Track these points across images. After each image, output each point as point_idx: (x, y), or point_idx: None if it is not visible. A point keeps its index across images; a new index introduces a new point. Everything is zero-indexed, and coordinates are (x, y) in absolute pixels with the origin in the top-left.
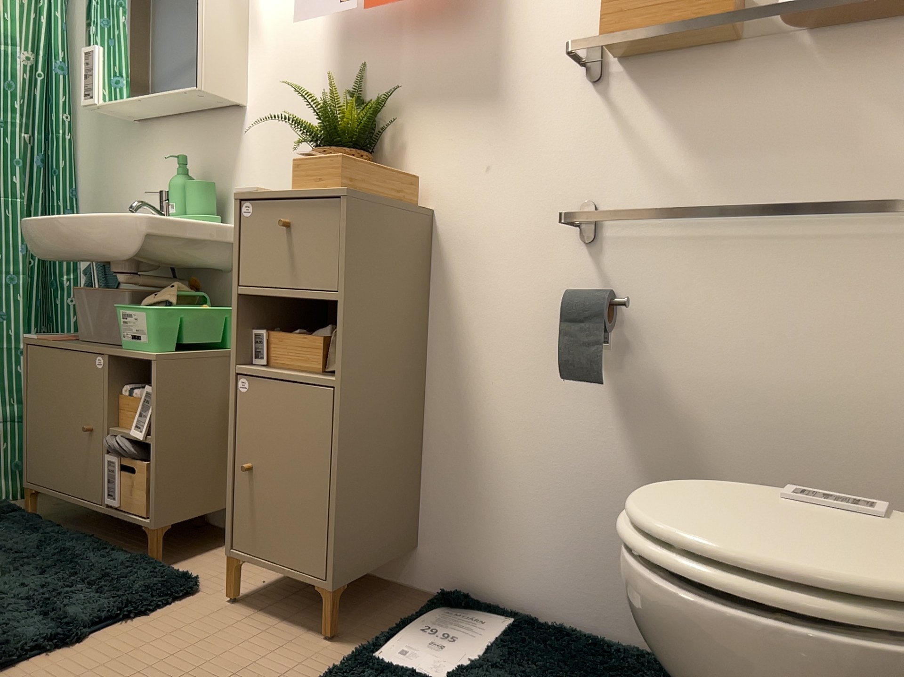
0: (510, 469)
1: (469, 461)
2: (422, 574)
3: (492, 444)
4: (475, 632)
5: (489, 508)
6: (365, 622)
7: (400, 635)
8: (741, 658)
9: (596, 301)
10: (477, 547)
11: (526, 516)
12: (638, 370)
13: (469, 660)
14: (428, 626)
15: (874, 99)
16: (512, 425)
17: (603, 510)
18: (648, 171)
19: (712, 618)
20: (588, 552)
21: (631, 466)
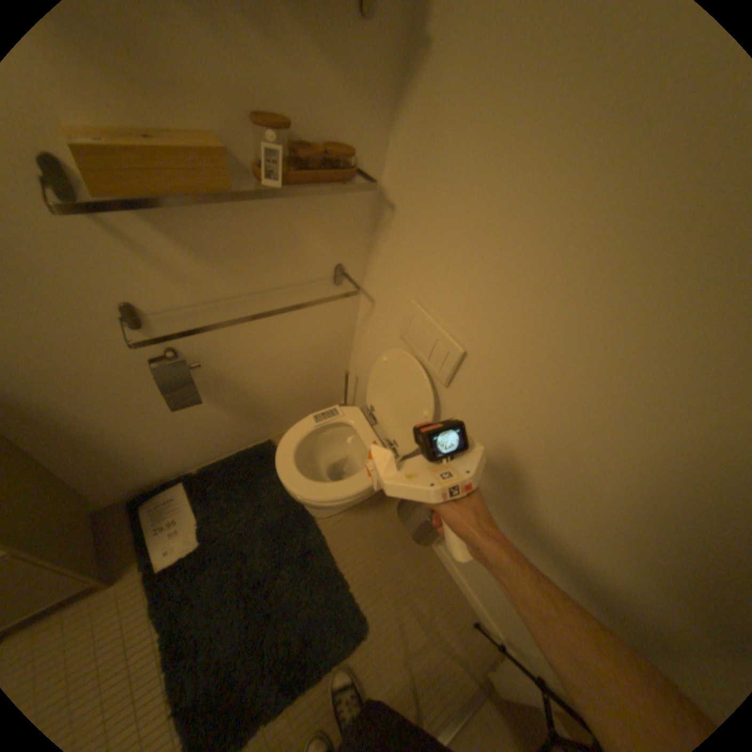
0: (138, 443)
1: (102, 455)
2: (100, 503)
3: (117, 441)
4: (176, 508)
5: (133, 461)
6: (108, 556)
7: (148, 548)
8: (349, 503)
9: (183, 376)
10: (134, 475)
11: (160, 451)
12: (204, 374)
13: (192, 524)
14: (152, 528)
15: (305, 221)
16: (128, 428)
17: (205, 427)
18: (168, 274)
19: (341, 503)
20: (203, 441)
21: (213, 408)
